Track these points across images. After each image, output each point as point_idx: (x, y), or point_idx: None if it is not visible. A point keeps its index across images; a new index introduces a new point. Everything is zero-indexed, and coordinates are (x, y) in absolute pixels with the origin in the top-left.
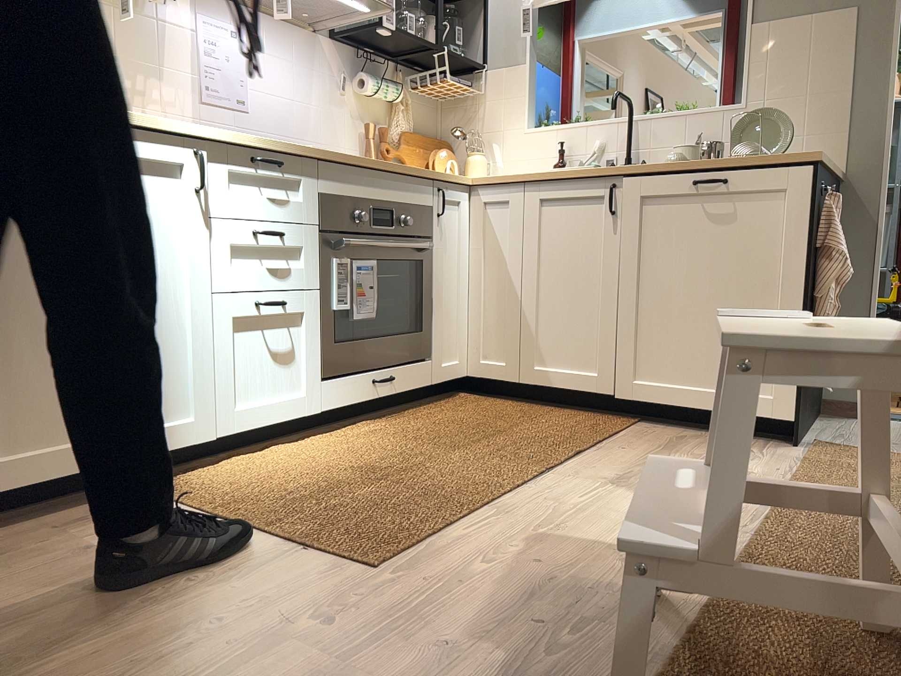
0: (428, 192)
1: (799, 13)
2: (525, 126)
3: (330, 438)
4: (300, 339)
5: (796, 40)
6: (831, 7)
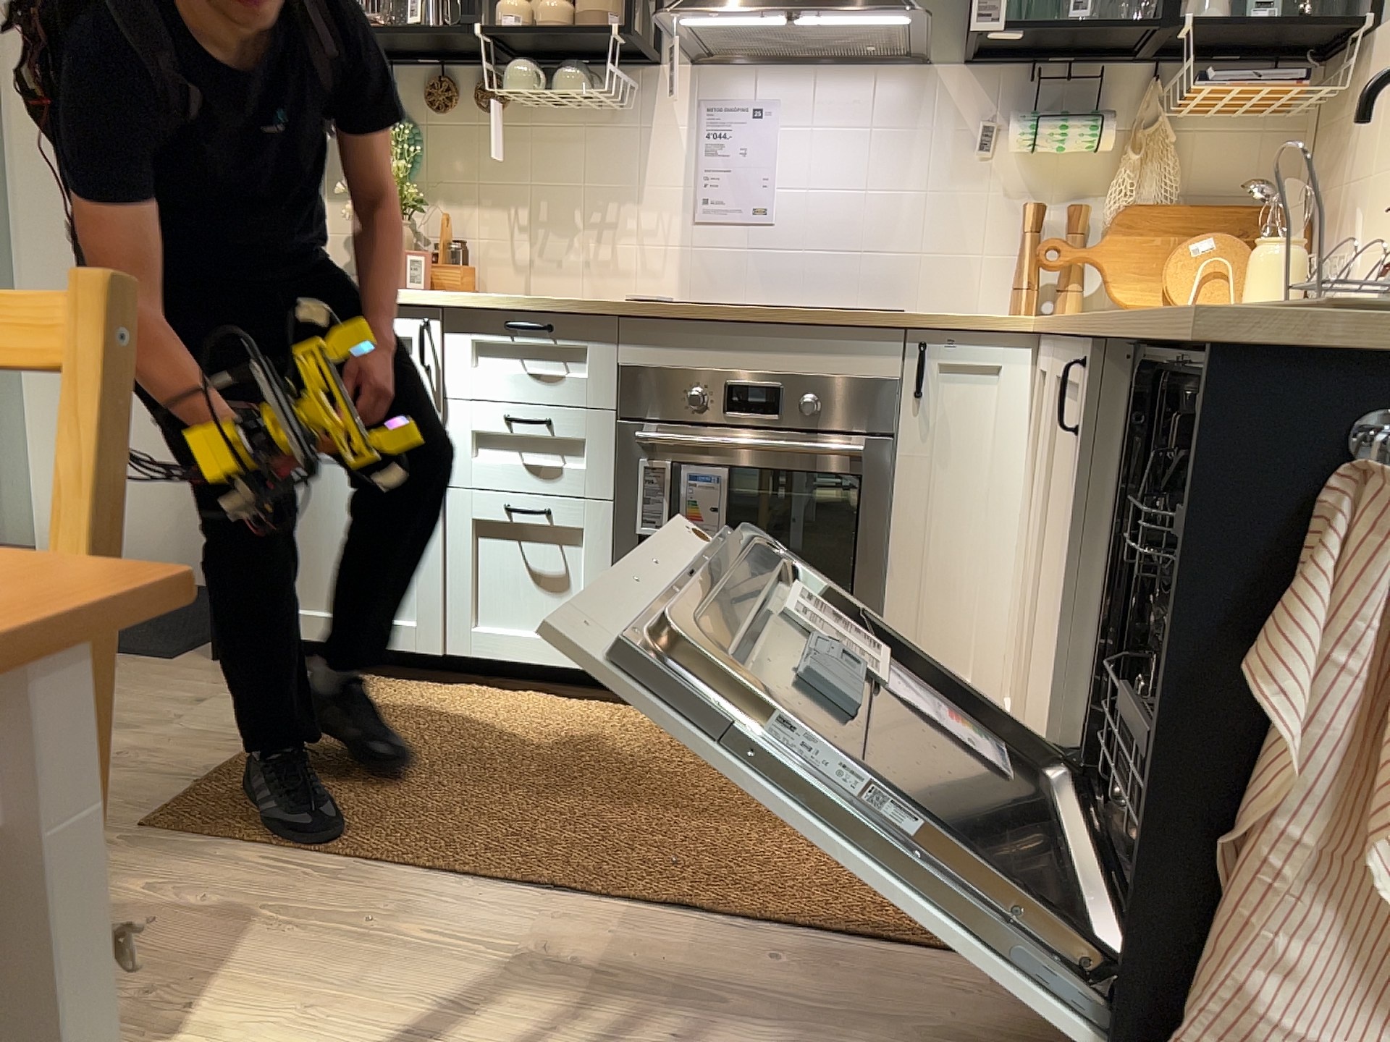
0: (890, 356)
1: None
2: None
3: (609, 716)
4: (577, 565)
5: None
6: None
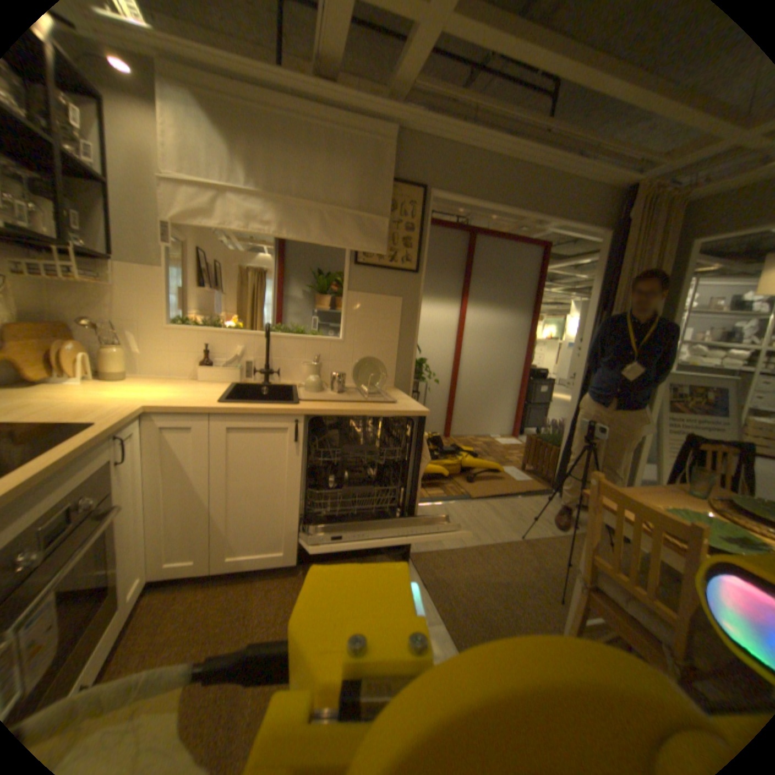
0: (105, 450)
1: (376, 291)
2: (163, 320)
3: None
4: None
5: (374, 307)
6: (392, 293)
